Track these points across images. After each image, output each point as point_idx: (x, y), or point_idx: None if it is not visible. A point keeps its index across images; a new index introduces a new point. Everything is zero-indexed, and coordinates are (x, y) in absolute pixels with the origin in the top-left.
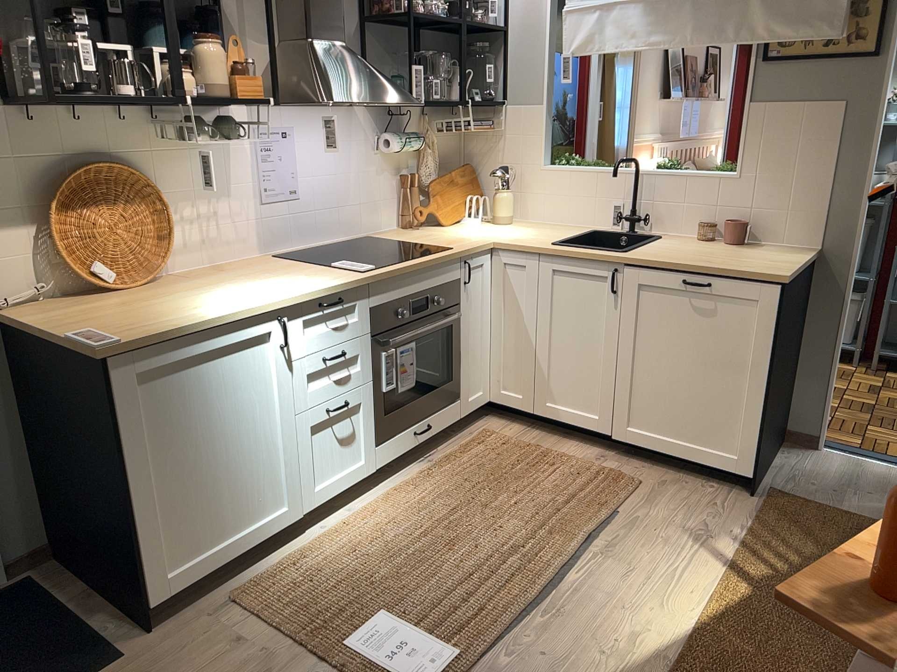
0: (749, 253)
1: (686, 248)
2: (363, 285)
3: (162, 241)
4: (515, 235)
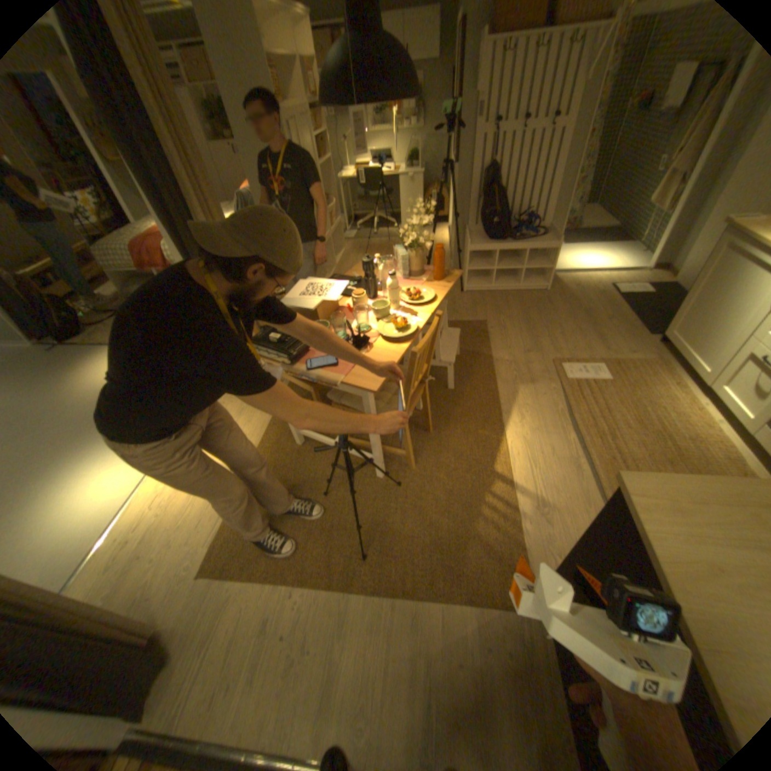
0: None
1: None
2: None
3: None
4: None
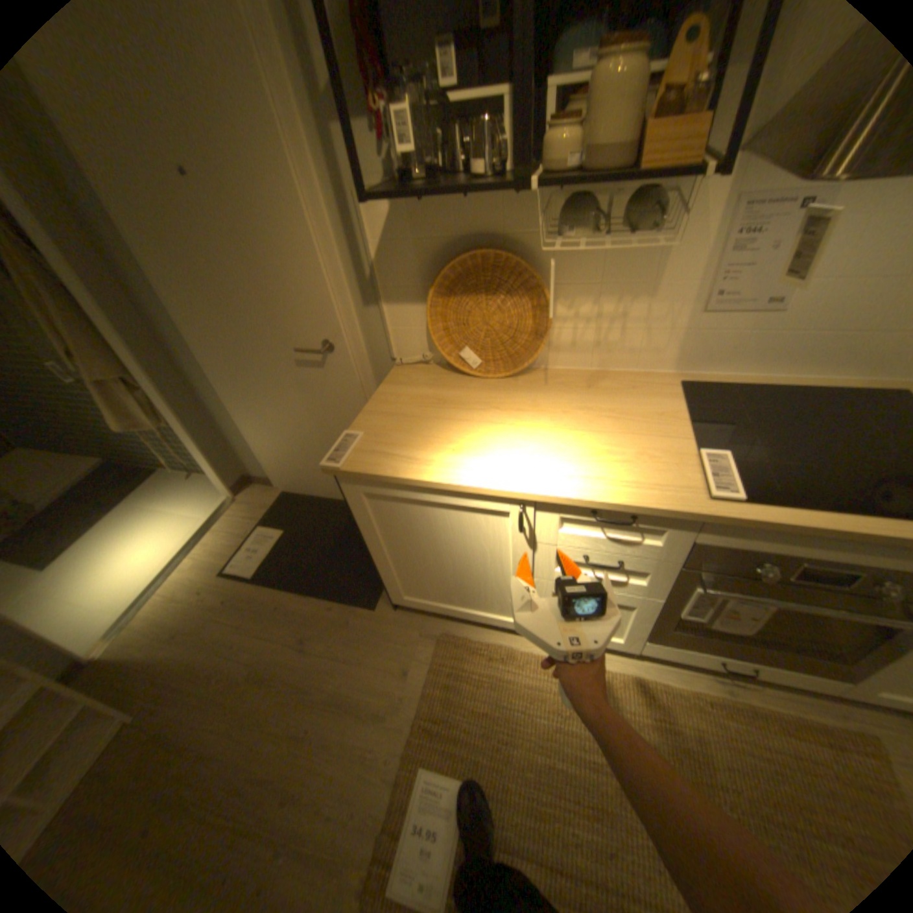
0: None
1: None
2: (691, 518)
3: (539, 337)
4: None
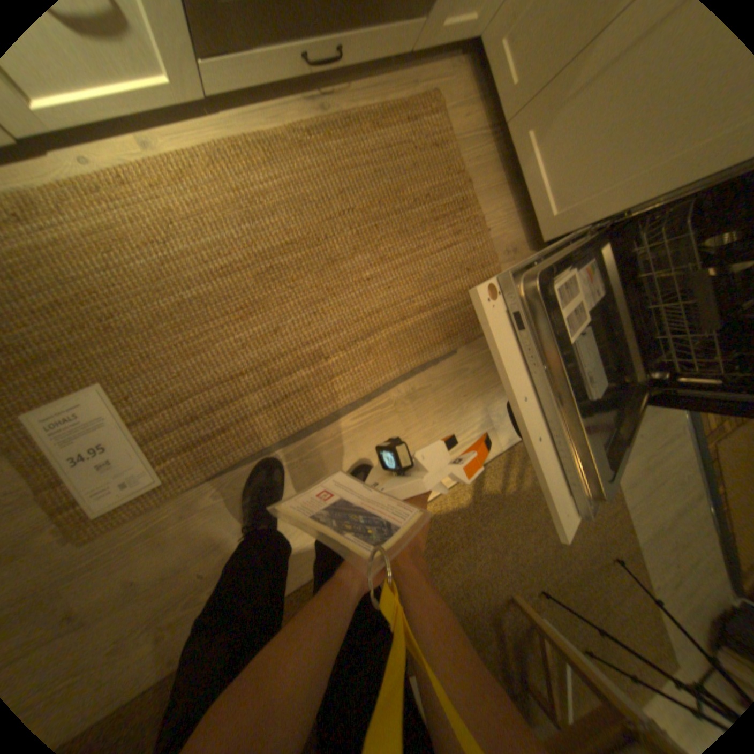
0: None
1: None
2: None
3: None
4: None
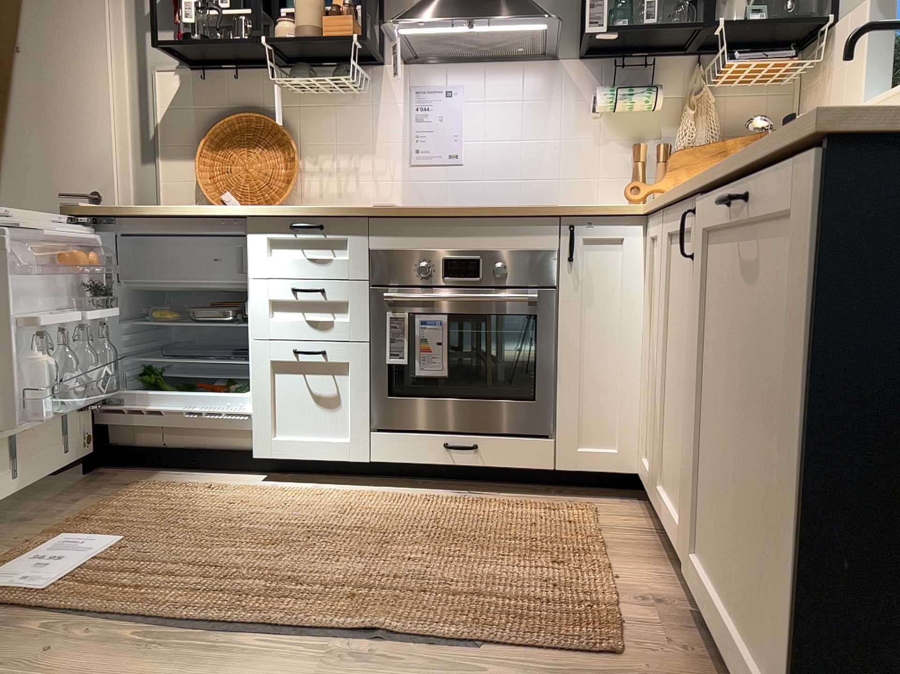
0: None
1: None
2: (357, 218)
3: (288, 184)
4: None
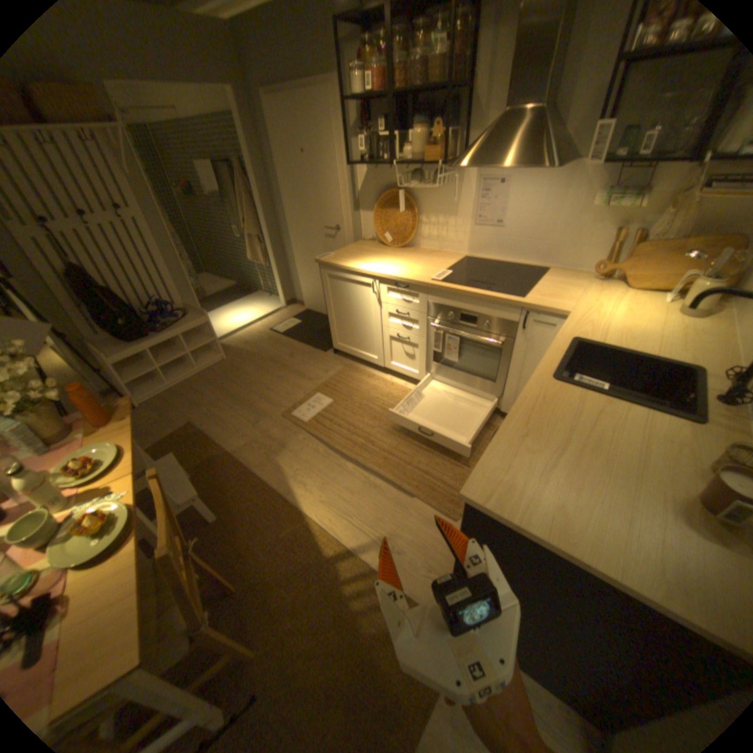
0: (635, 503)
1: (620, 435)
2: (422, 286)
3: (413, 231)
4: (617, 321)
